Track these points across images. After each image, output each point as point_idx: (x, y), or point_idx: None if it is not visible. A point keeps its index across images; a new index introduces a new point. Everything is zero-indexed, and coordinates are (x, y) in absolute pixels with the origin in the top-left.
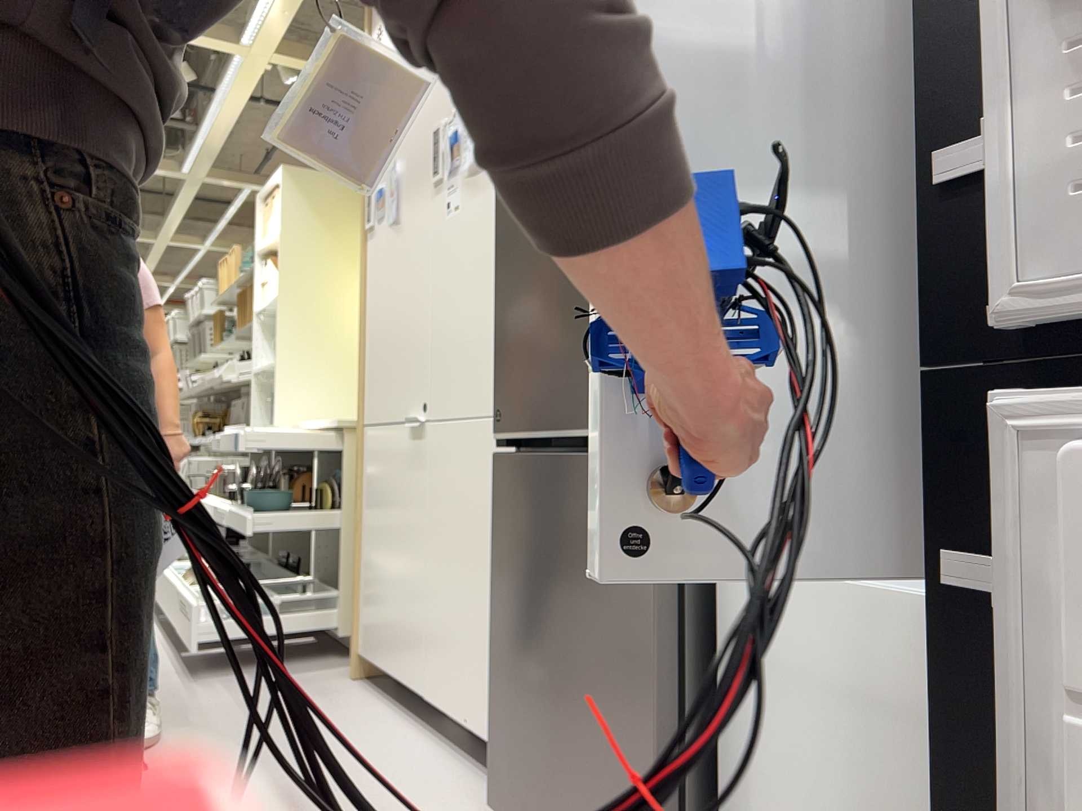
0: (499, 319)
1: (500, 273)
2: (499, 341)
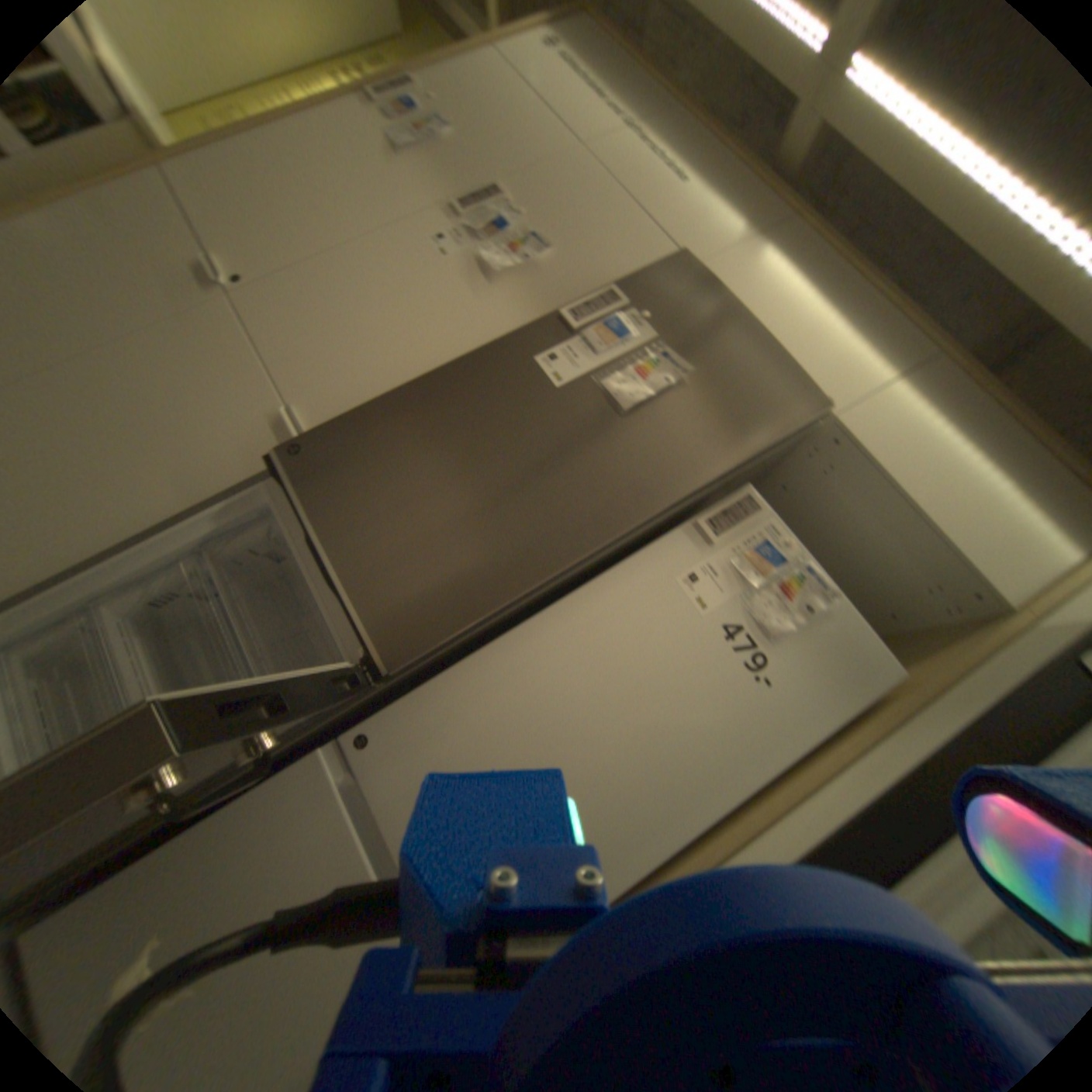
0: (385, 411)
1: (423, 392)
2: (365, 420)
